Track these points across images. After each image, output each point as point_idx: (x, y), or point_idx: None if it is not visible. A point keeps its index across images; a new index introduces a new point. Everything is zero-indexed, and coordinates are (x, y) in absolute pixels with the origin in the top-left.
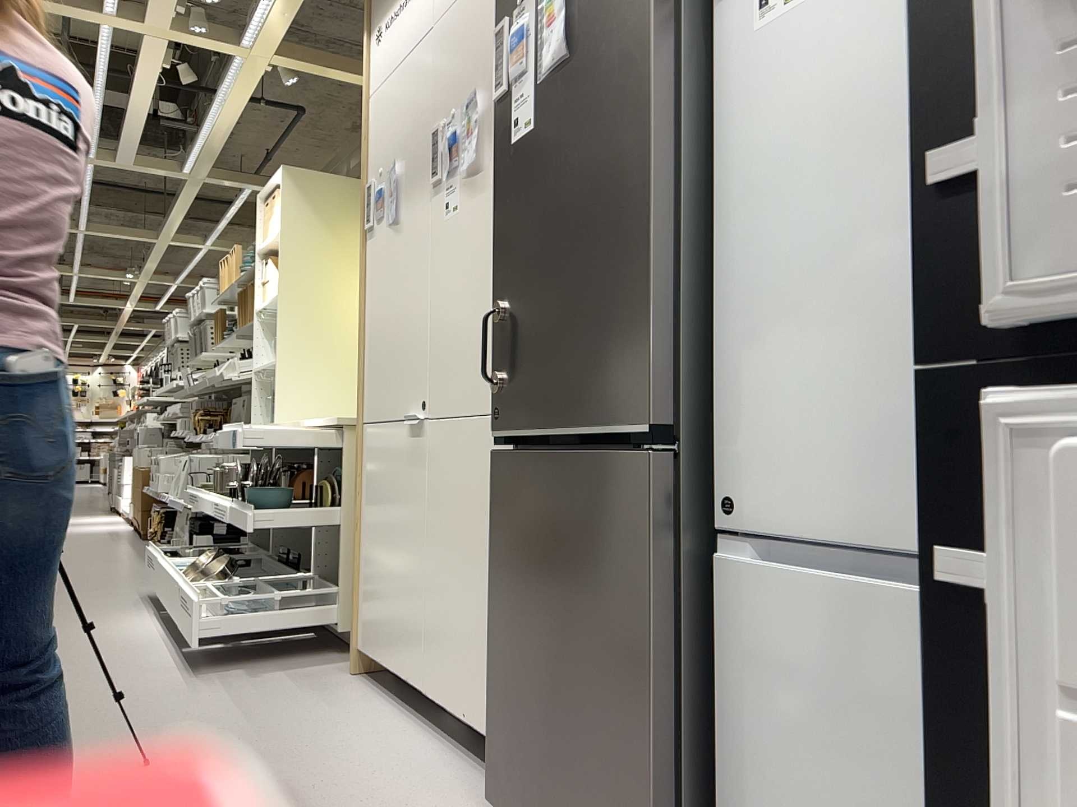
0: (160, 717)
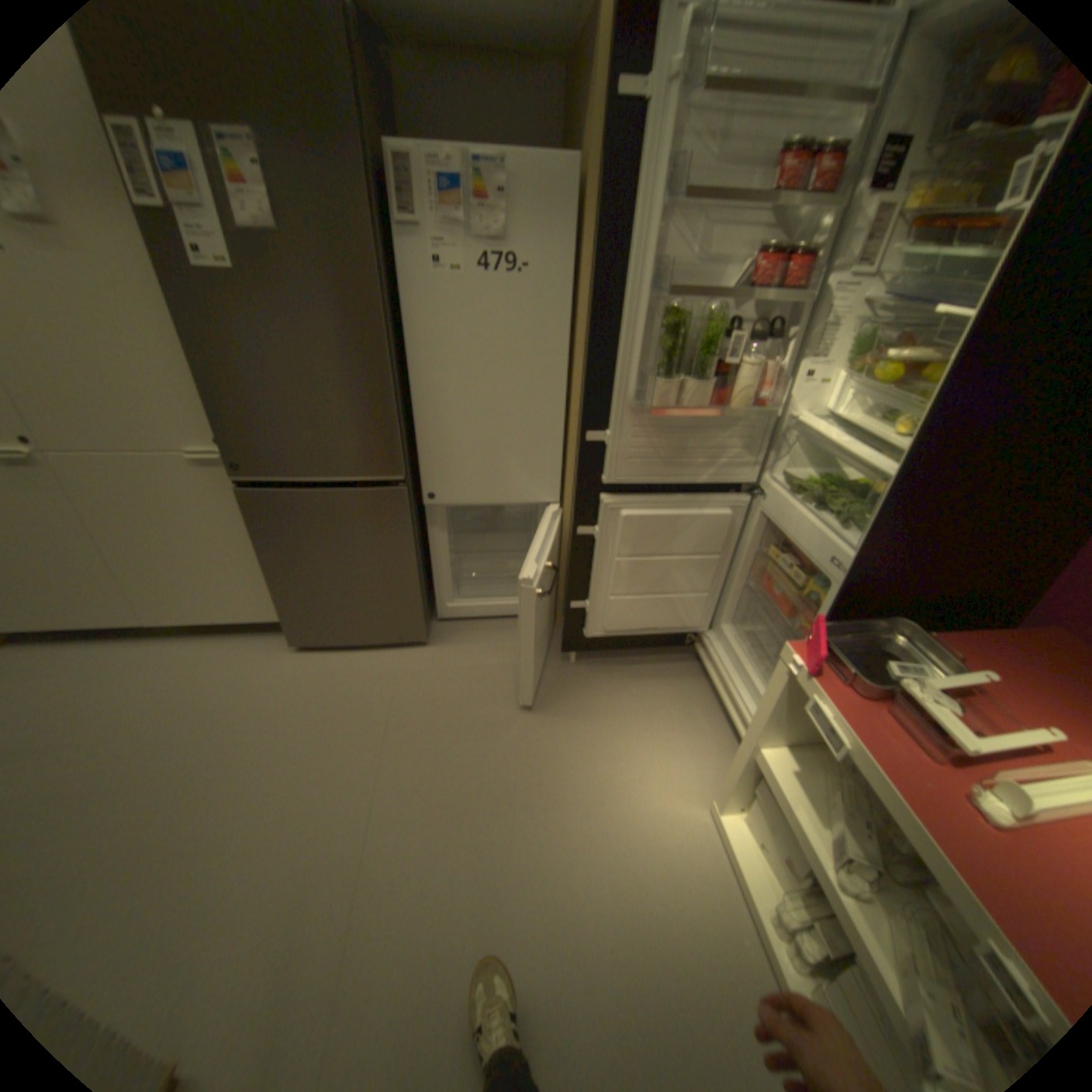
0: None
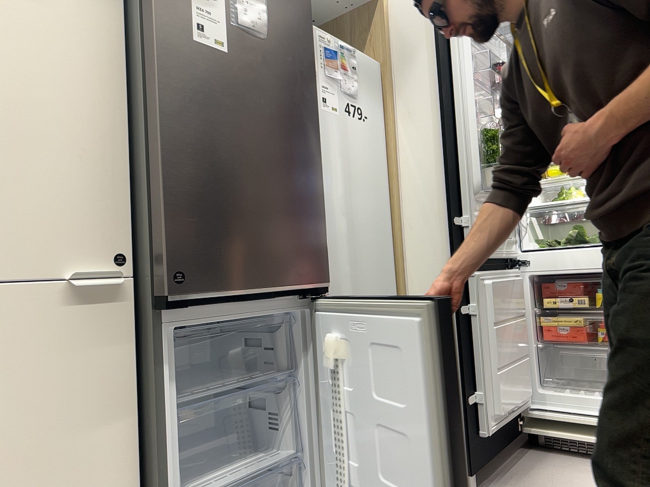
0: None
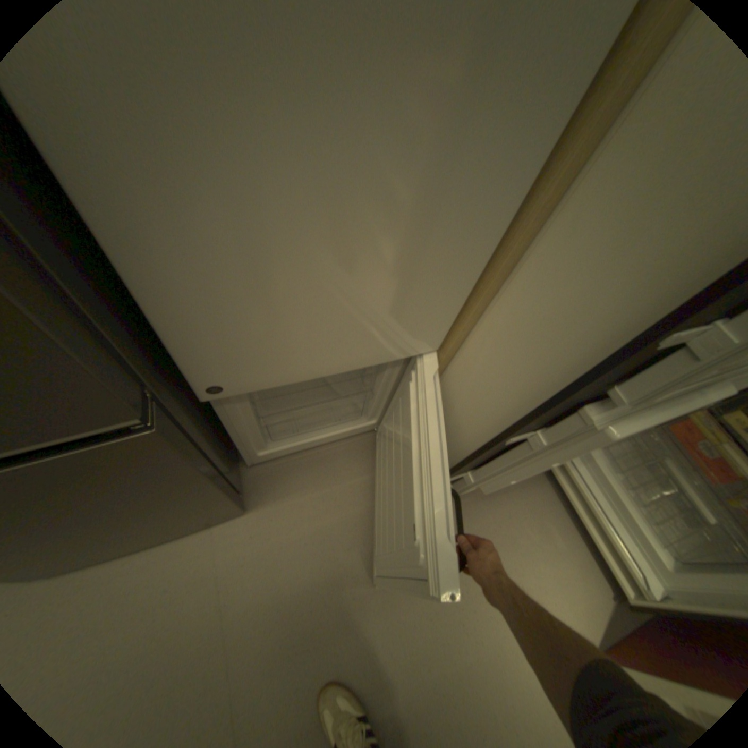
0: None
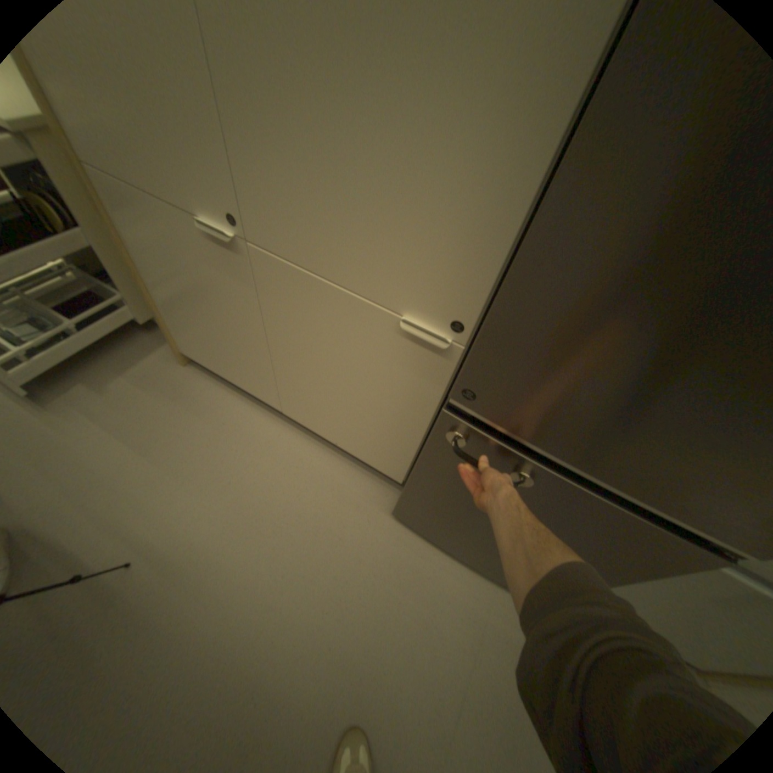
0: (68, 486)
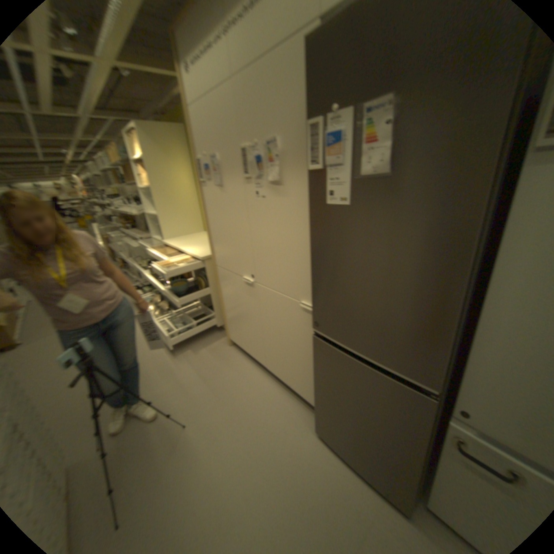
0: (172, 389)
